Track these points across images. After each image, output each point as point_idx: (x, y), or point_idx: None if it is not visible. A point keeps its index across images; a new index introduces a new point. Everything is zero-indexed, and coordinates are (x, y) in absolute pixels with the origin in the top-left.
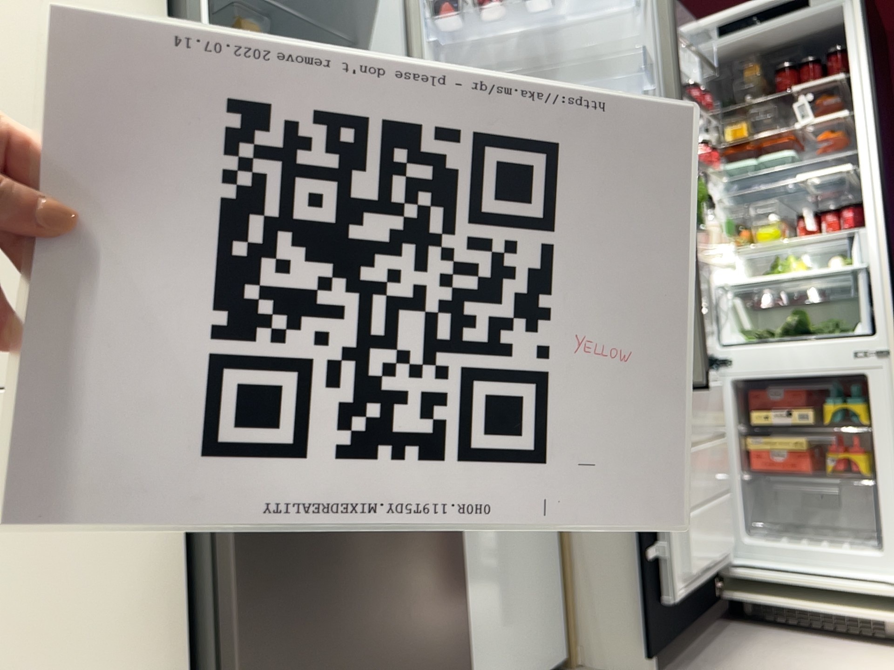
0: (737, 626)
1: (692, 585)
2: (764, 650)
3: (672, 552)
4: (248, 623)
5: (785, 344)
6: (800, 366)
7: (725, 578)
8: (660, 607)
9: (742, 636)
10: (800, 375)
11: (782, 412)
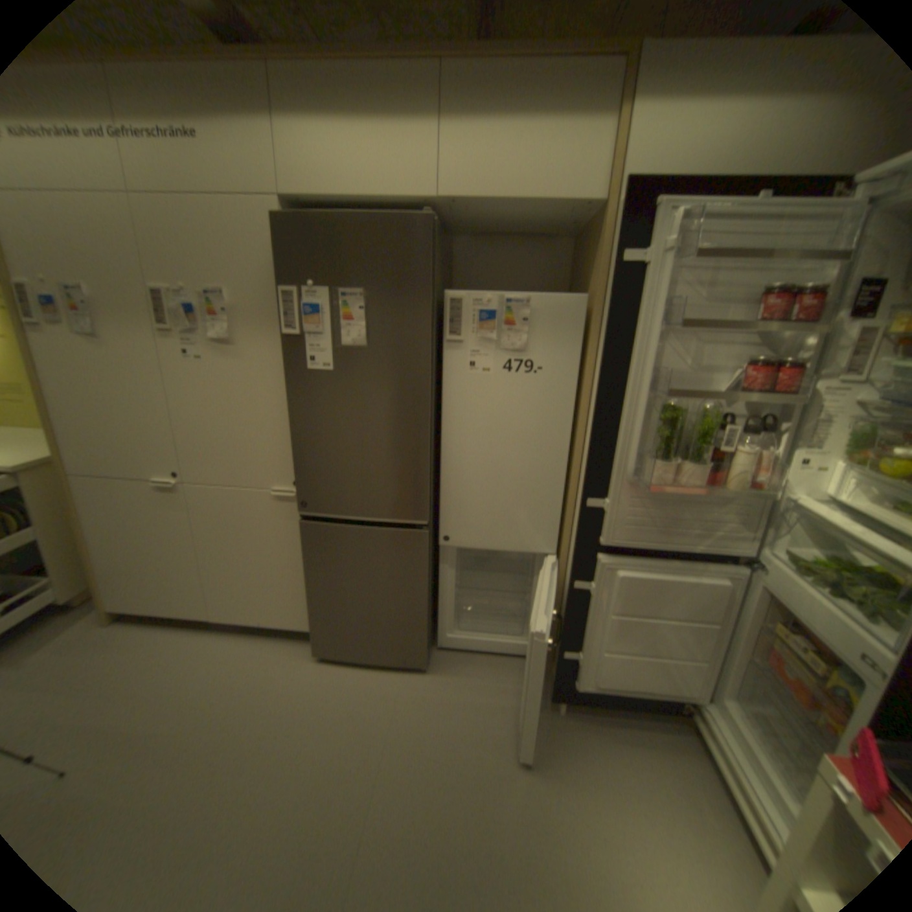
0: (689, 742)
1: (606, 691)
2: (662, 769)
3: (583, 665)
4: (309, 578)
5: (811, 592)
6: (811, 621)
7: (700, 710)
8: (571, 685)
9: (671, 749)
10: (809, 629)
11: (800, 643)
